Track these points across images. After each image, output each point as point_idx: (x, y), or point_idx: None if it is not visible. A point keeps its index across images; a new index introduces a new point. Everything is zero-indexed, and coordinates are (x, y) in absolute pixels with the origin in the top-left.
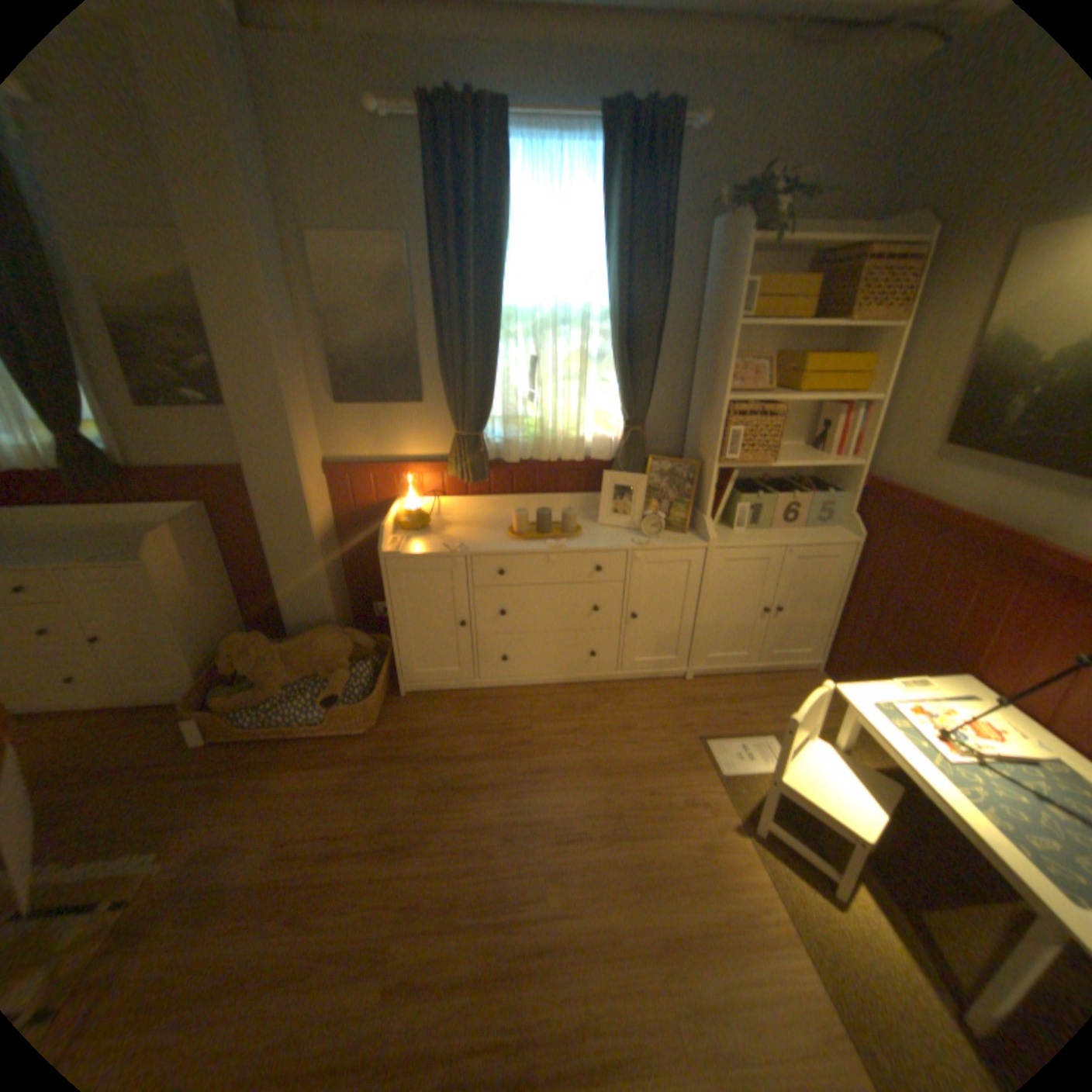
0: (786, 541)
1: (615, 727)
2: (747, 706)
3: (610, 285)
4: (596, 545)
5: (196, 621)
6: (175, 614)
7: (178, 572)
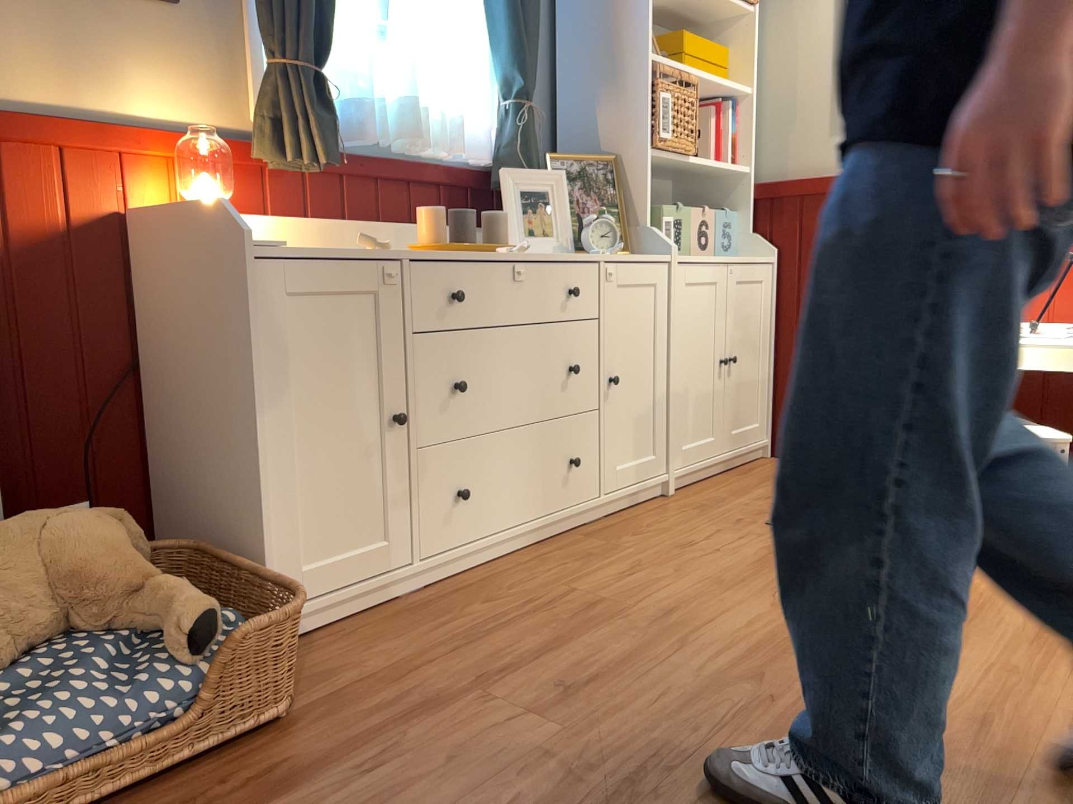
0: (723, 258)
1: (671, 548)
2: (756, 491)
3: None
4: (559, 254)
5: None
6: None
7: None
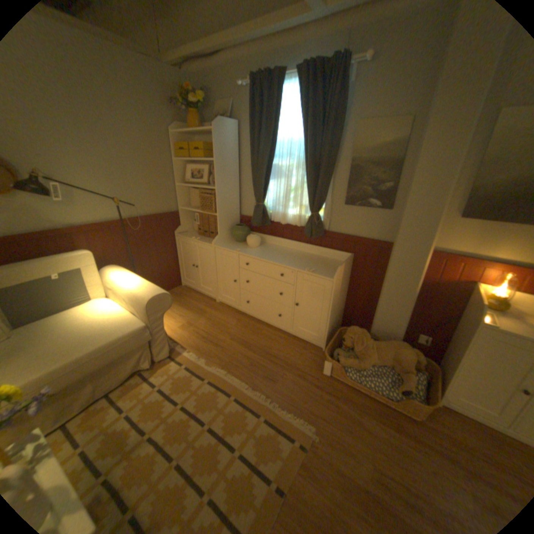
0: None
1: None
2: None
3: None
4: None
5: (335, 310)
6: (333, 306)
7: (339, 286)
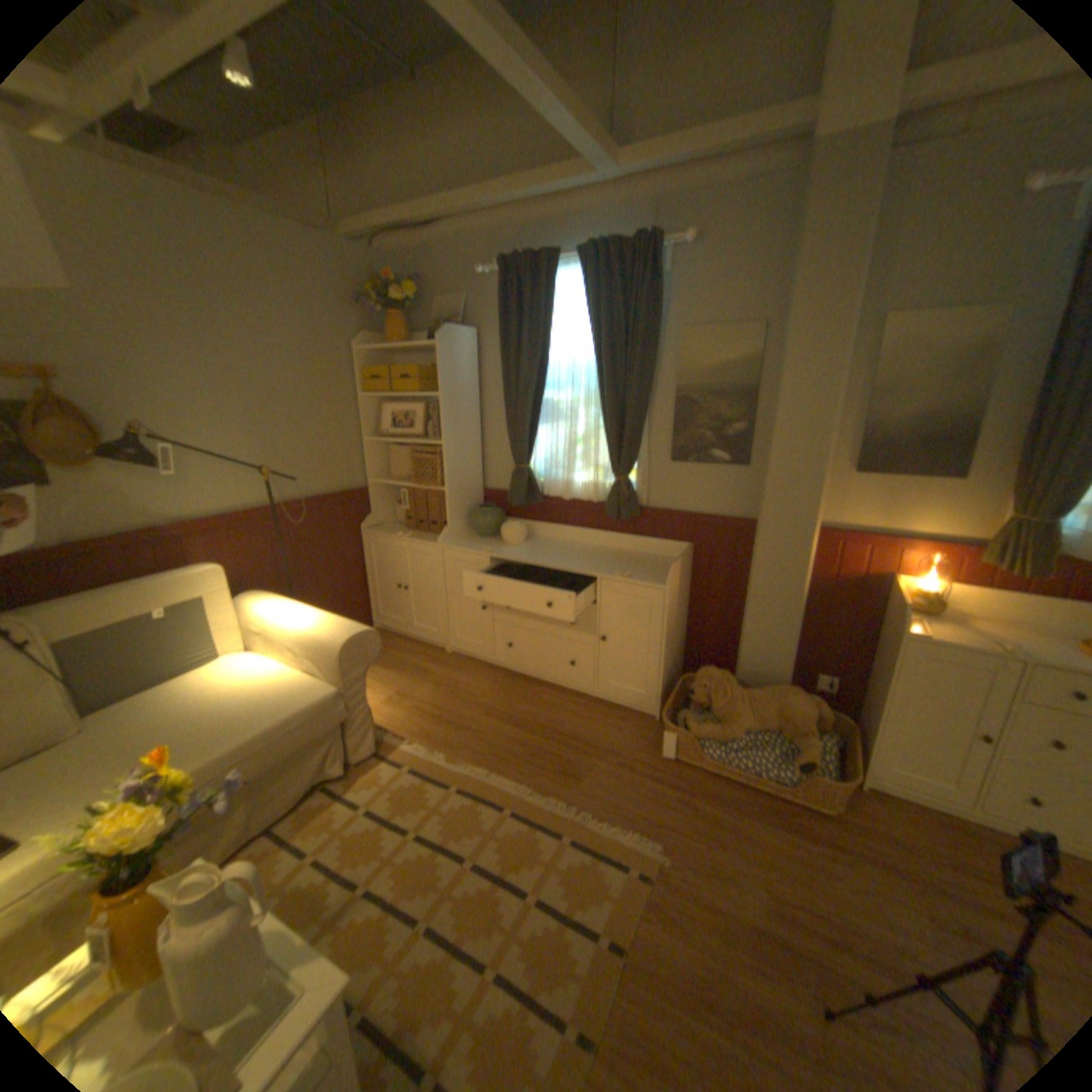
0: None
1: None
2: None
3: None
4: None
5: (671, 644)
6: (667, 635)
7: (675, 600)
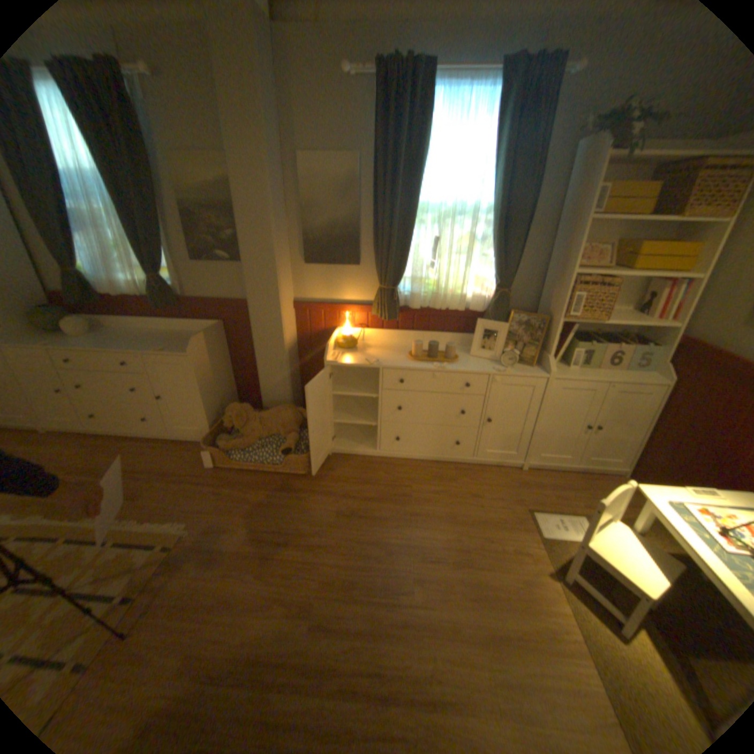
0: (610, 379)
1: (469, 495)
2: (567, 494)
3: (496, 189)
4: (468, 369)
5: (213, 393)
6: (203, 388)
7: (206, 363)
